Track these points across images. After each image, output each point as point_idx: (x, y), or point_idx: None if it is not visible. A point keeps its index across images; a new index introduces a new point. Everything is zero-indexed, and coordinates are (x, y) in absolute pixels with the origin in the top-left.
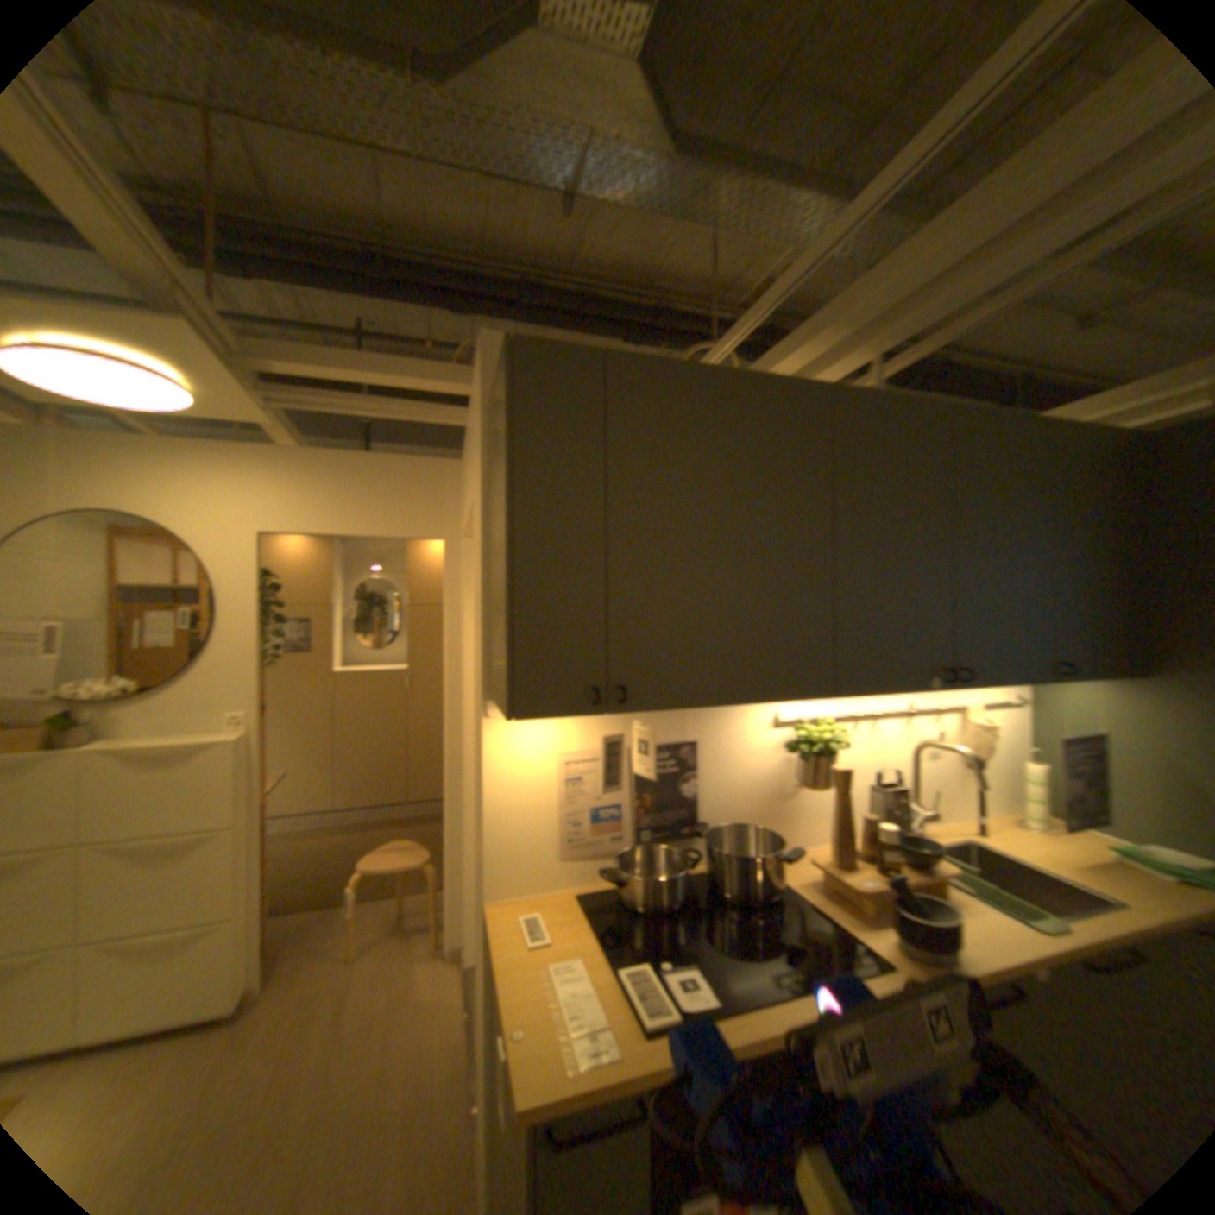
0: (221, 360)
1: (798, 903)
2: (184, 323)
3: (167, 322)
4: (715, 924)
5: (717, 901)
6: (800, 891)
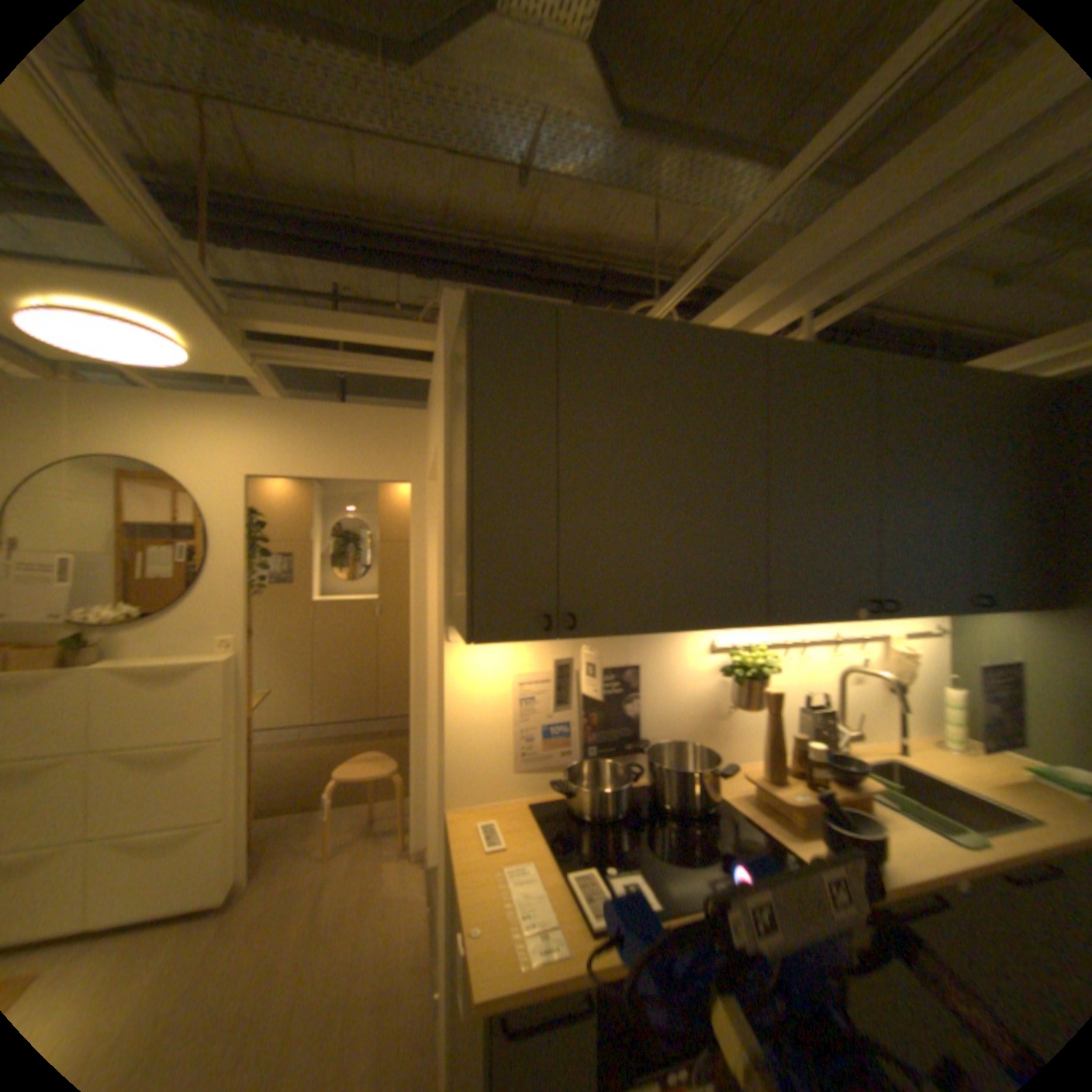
0: (212, 320)
1: (733, 814)
2: (179, 286)
3: (164, 284)
4: (655, 833)
5: (658, 812)
6: (734, 804)
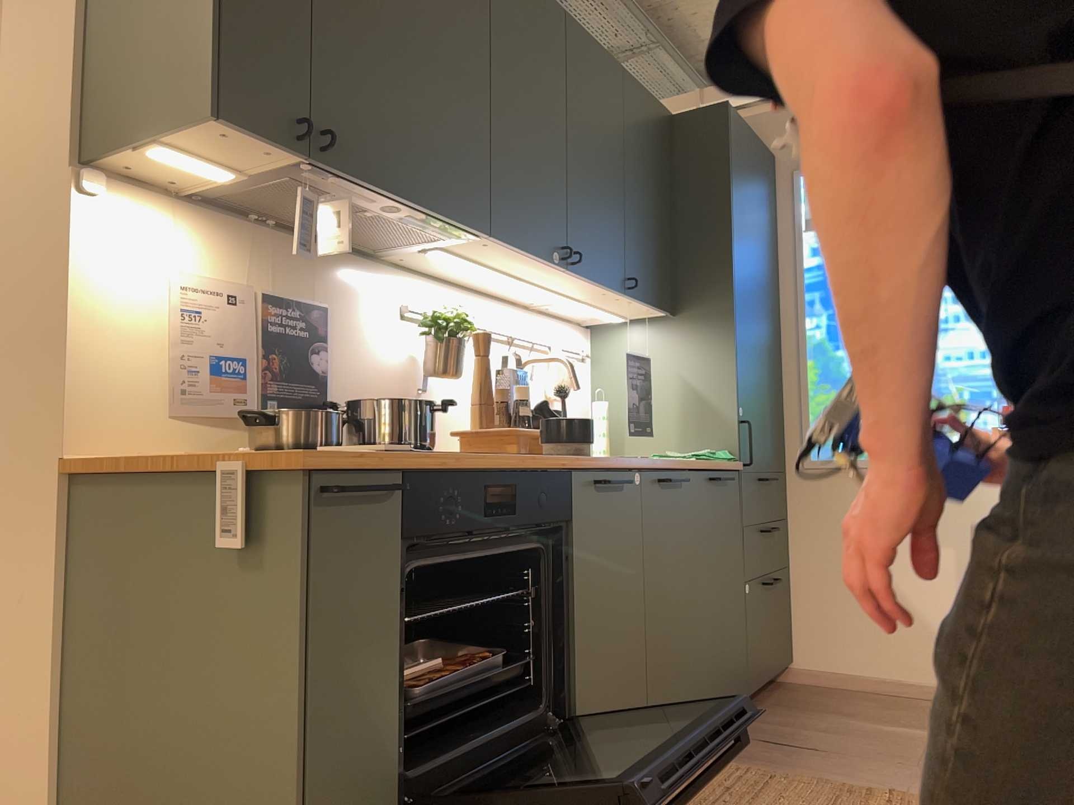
0: None
1: None
2: None
3: None
4: None
5: None
6: None
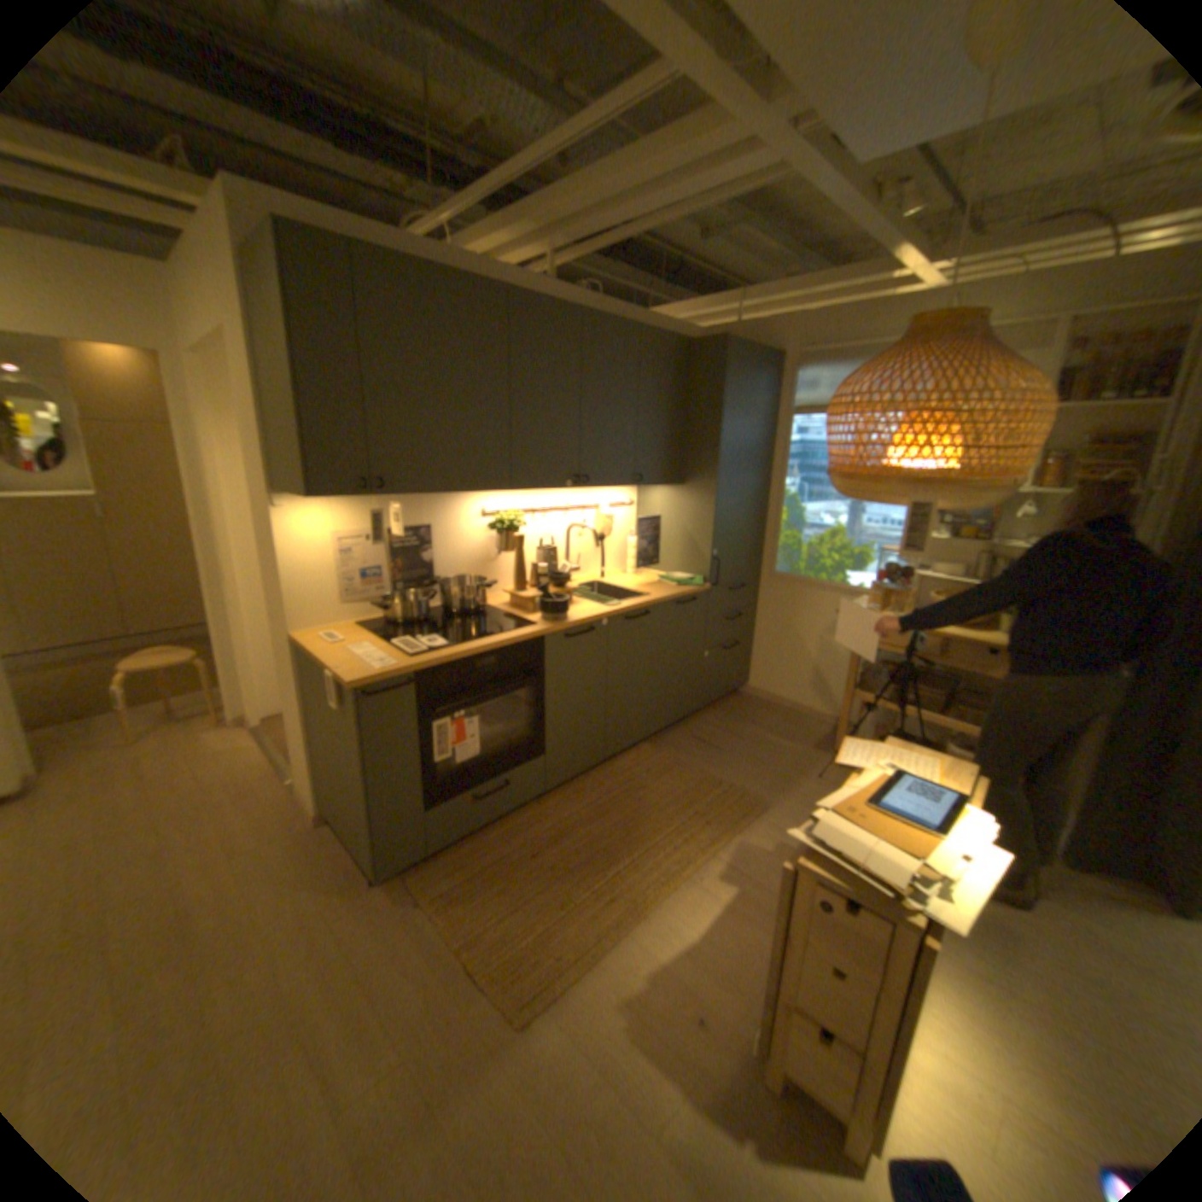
0: None
1: (492, 612)
2: None
3: None
4: (444, 627)
5: (445, 617)
6: (494, 608)
